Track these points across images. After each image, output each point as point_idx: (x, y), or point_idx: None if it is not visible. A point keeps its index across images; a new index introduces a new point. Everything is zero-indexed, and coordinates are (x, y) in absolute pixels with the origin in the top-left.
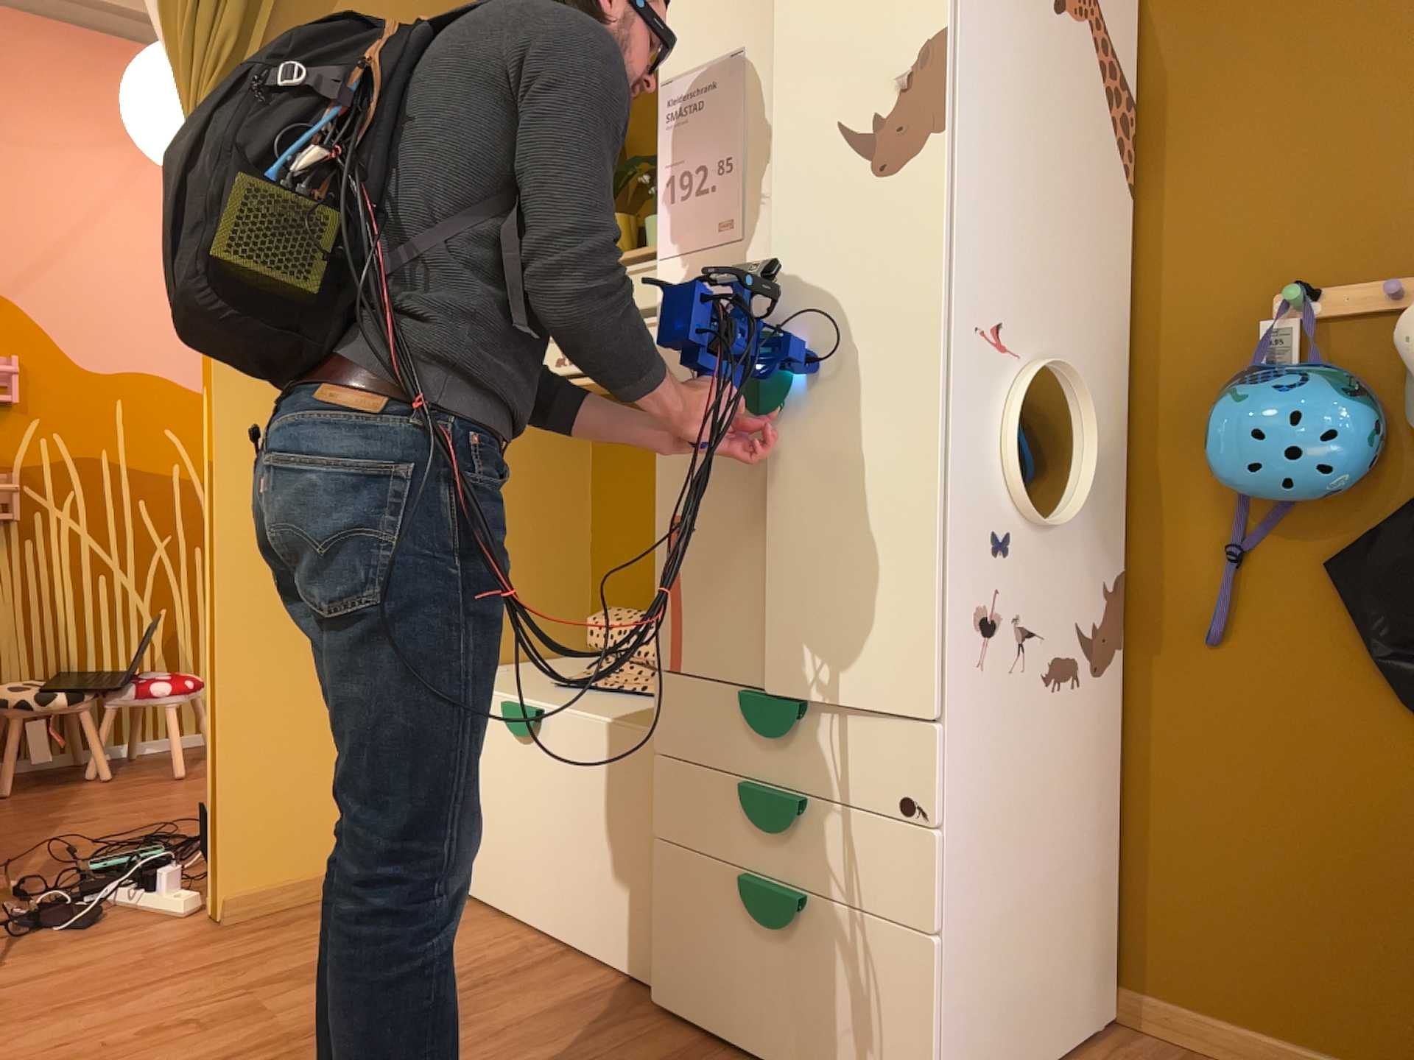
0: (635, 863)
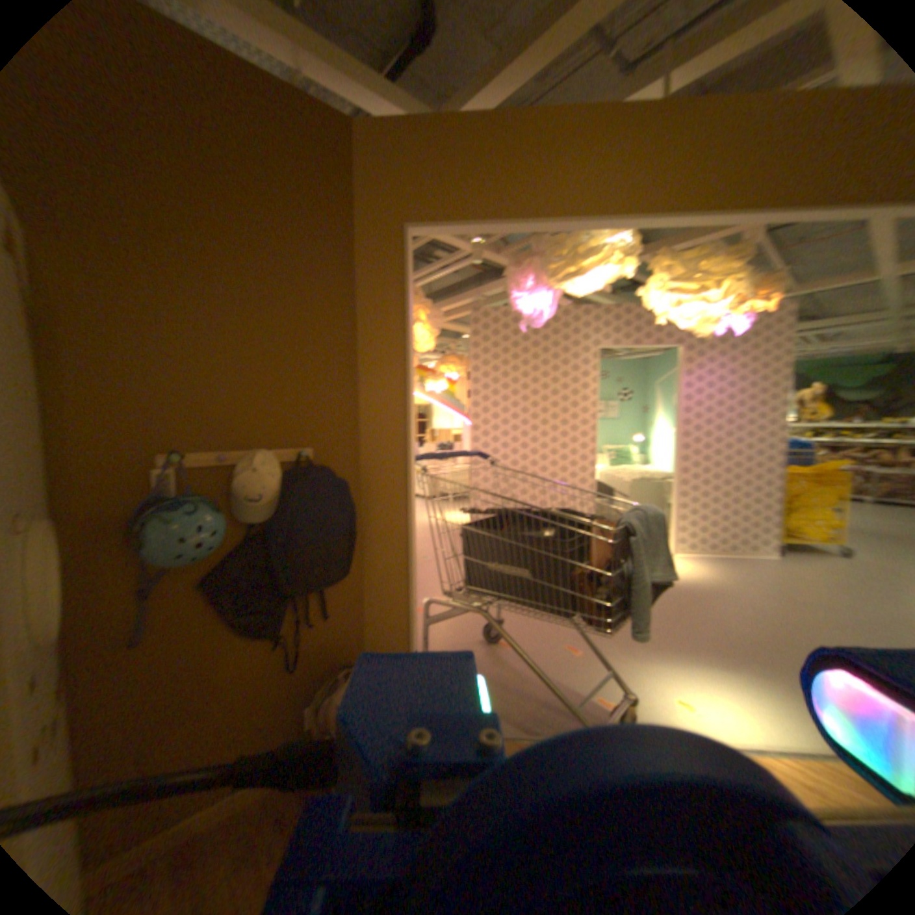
0: None
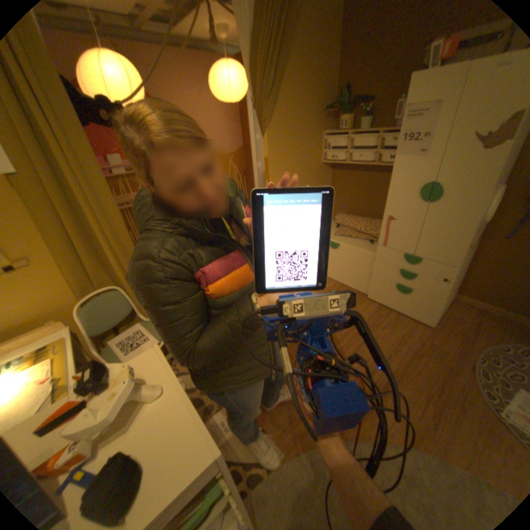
0: (363, 274)
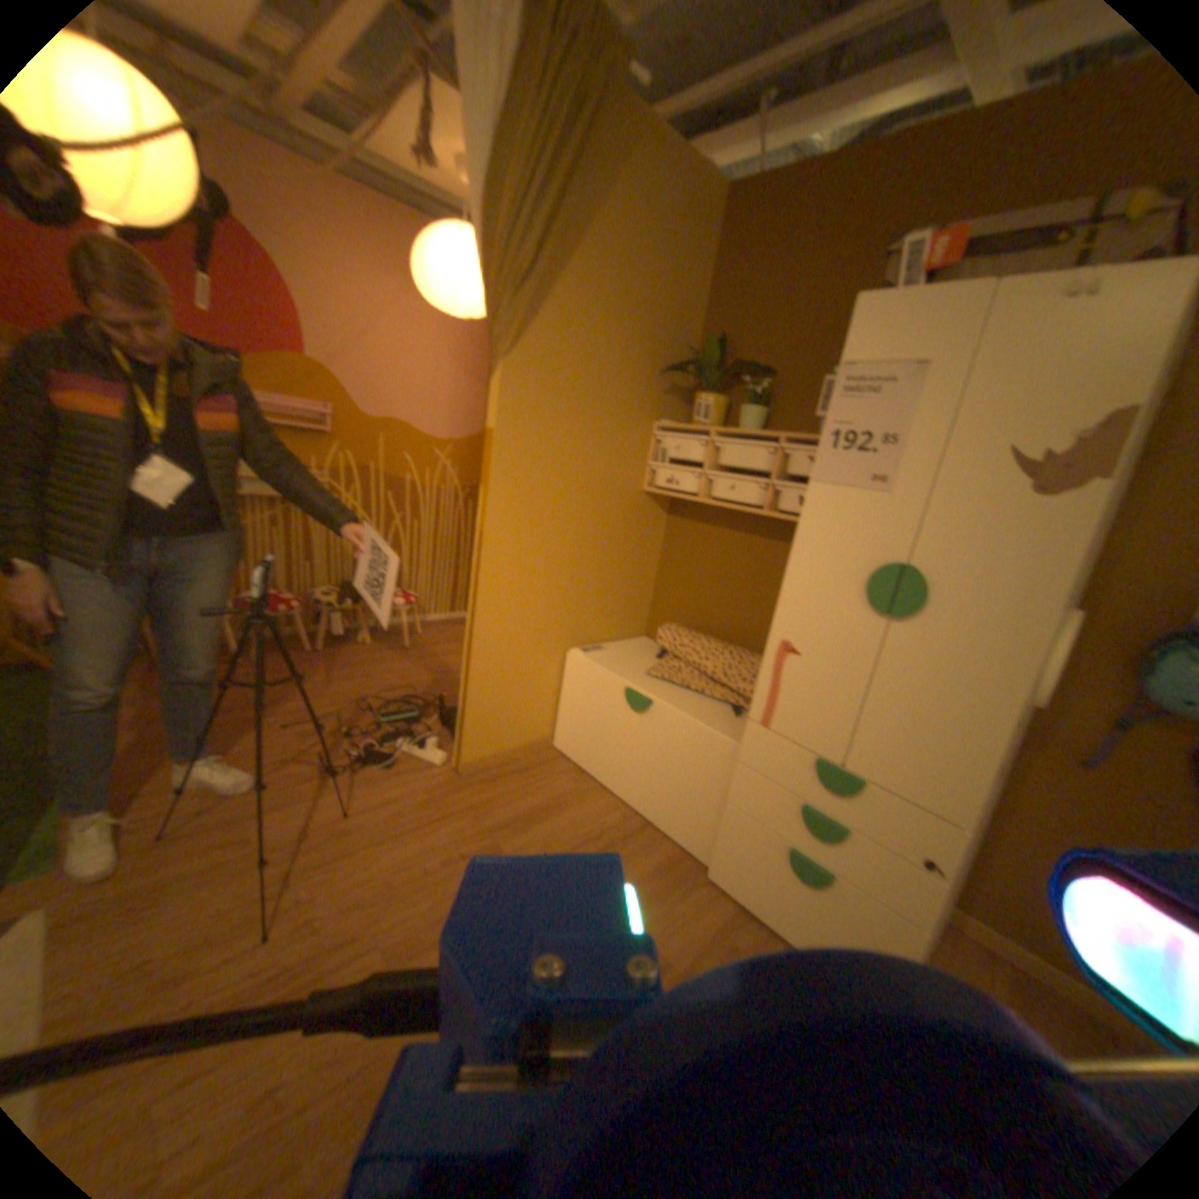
0: (702, 801)
